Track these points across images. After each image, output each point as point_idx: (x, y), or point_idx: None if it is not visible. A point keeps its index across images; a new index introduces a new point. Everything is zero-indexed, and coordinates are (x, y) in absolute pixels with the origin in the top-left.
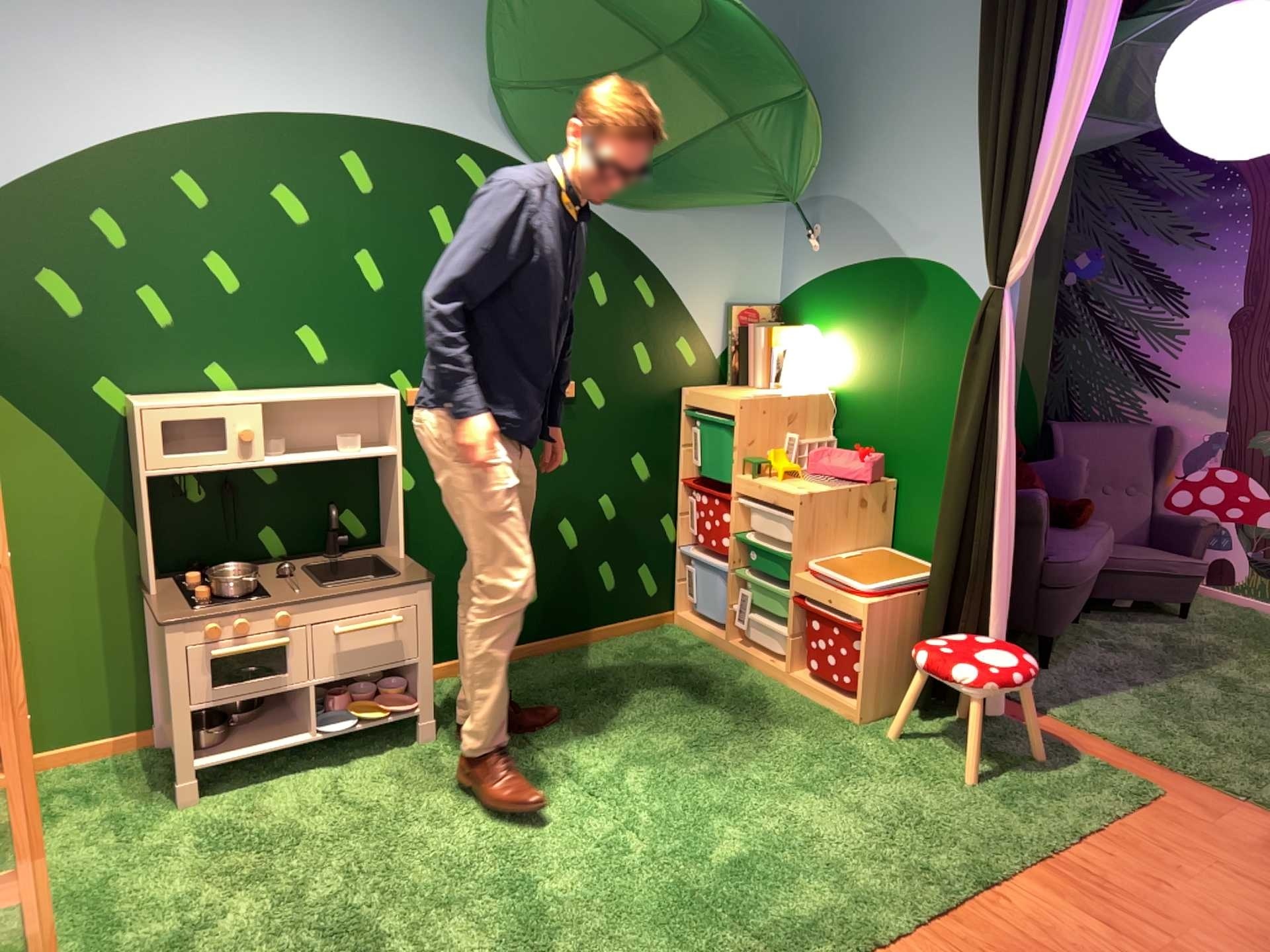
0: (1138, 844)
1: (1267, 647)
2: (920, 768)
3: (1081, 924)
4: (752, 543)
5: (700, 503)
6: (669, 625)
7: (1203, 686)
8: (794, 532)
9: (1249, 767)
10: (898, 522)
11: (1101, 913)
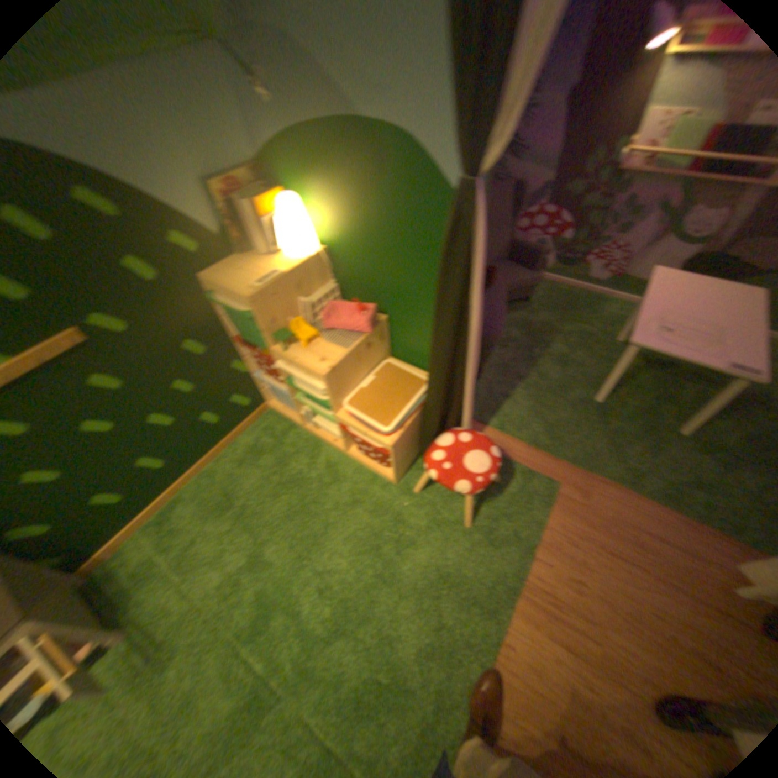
0: (561, 547)
1: (570, 317)
2: (438, 520)
3: (555, 657)
4: (300, 384)
5: (254, 356)
6: (267, 412)
7: (553, 368)
8: (327, 387)
9: (592, 443)
10: (392, 339)
11: (562, 638)
